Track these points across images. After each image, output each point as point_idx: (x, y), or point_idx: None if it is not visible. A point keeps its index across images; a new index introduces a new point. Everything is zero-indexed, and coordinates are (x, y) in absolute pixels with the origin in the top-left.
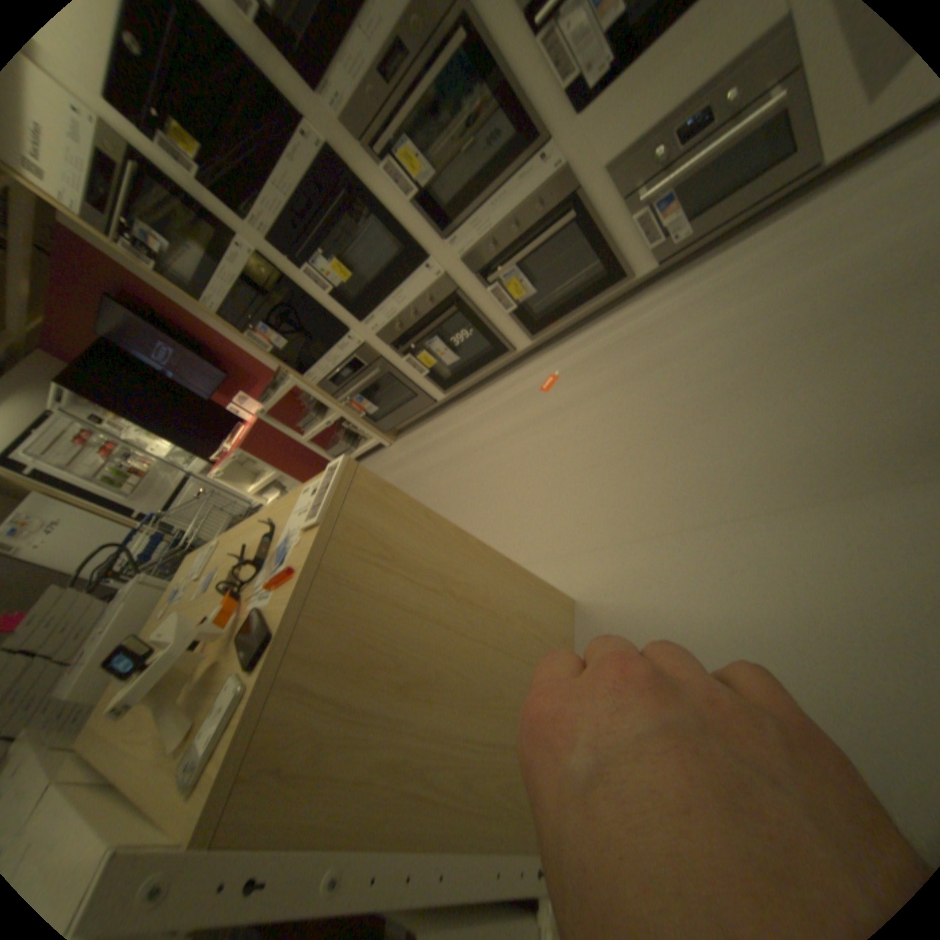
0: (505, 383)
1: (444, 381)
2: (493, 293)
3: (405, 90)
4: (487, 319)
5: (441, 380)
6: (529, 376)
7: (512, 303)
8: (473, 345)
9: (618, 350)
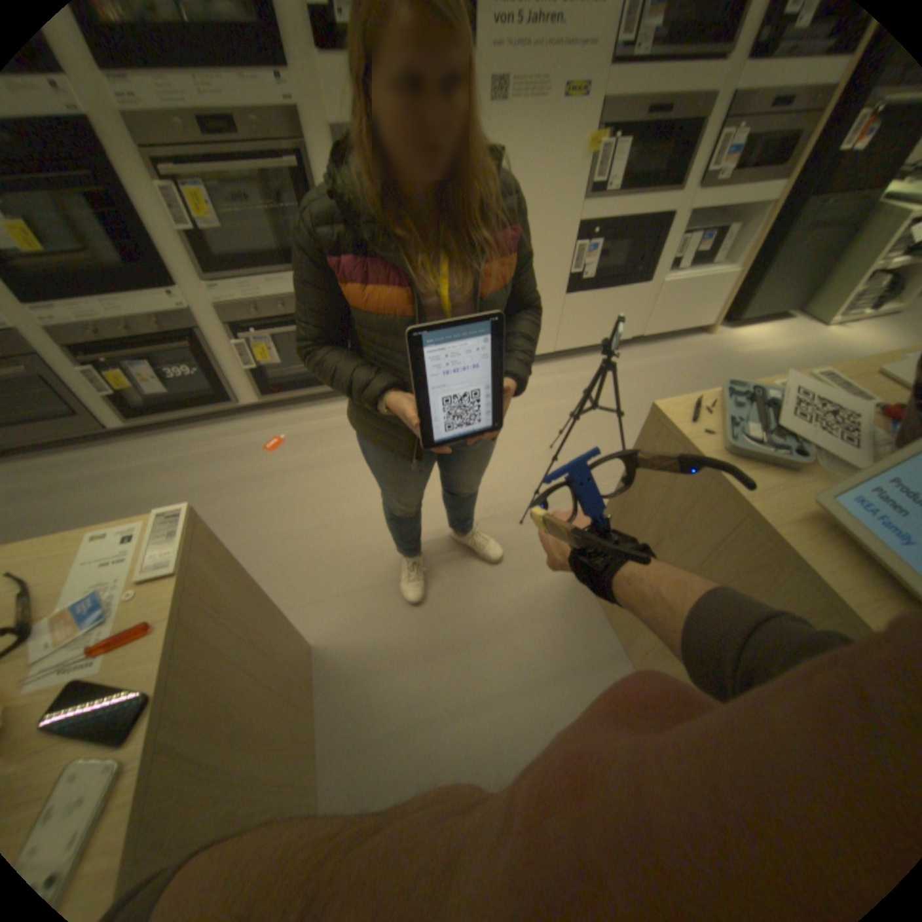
0: (214, 434)
1: (122, 410)
2: (235, 351)
3: (220, 159)
4: (218, 370)
5: (119, 408)
6: (248, 435)
7: (251, 367)
8: (179, 384)
9: (341, 437)
